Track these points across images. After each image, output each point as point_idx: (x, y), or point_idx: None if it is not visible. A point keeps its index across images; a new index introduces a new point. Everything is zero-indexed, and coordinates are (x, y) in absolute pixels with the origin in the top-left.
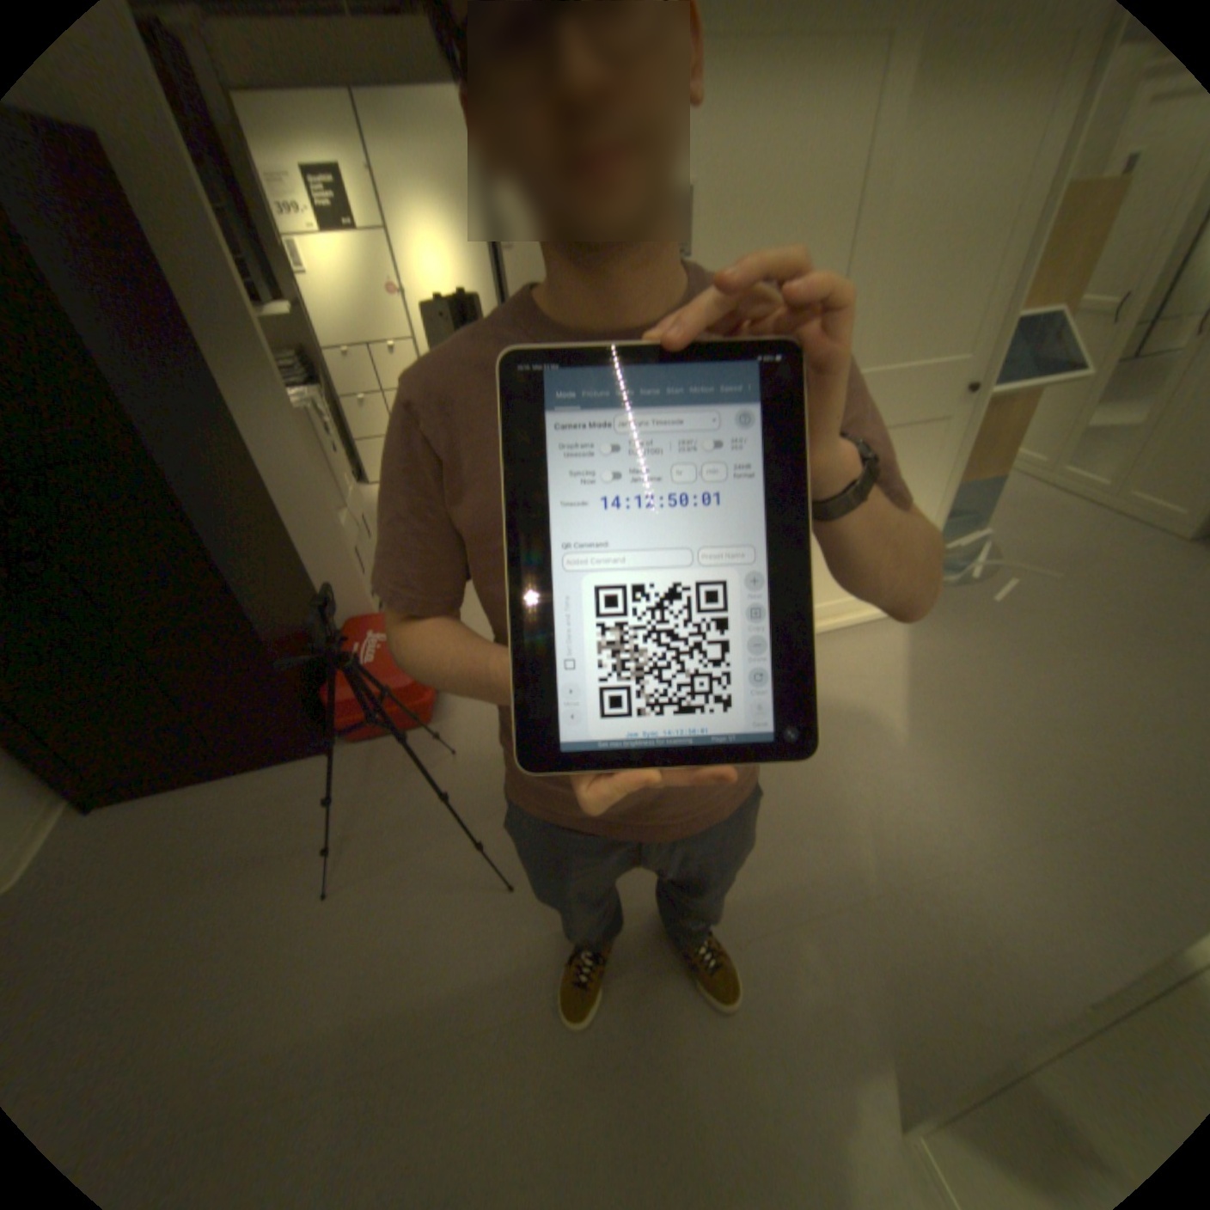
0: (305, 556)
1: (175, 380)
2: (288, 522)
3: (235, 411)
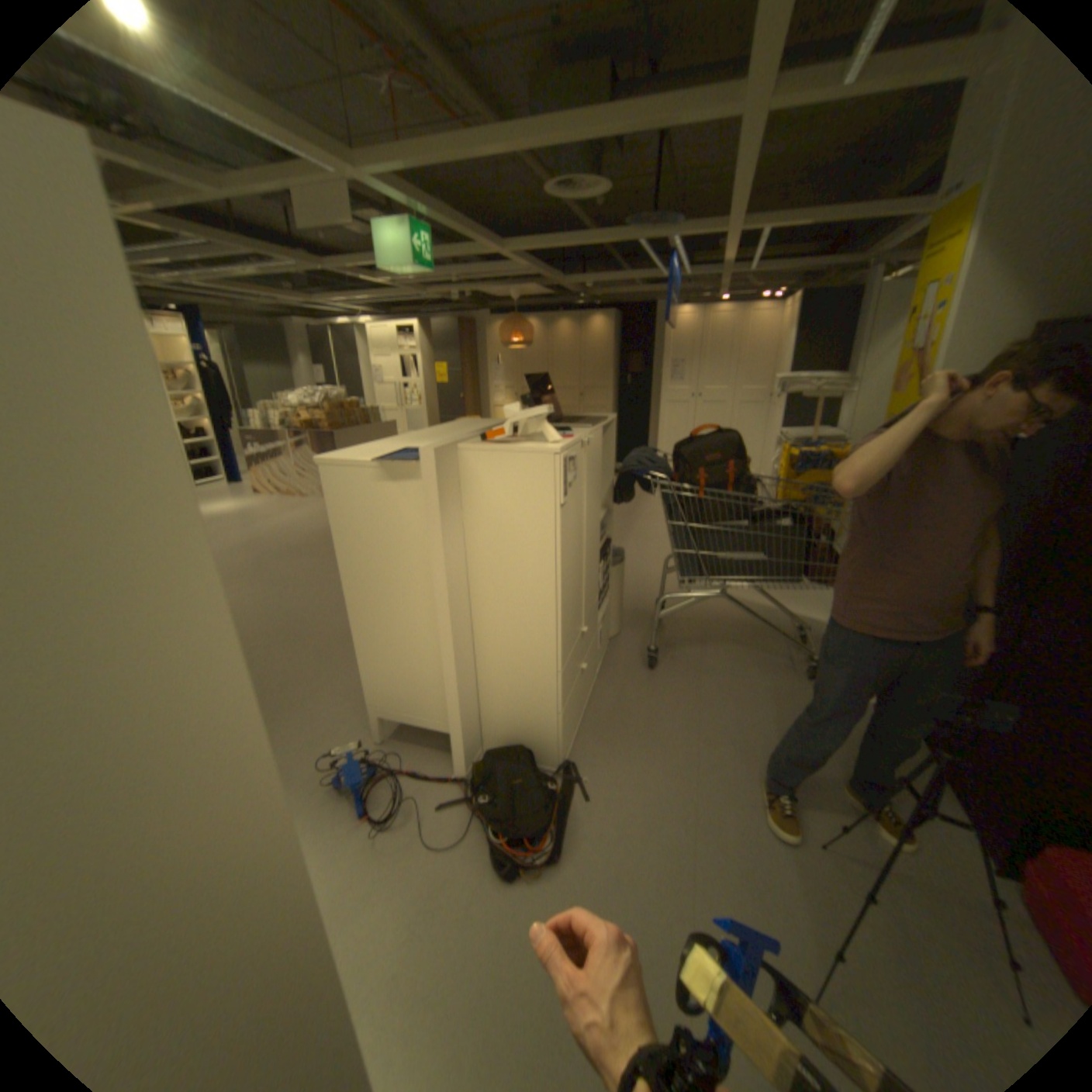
0: None
1: None
2: None
3: None
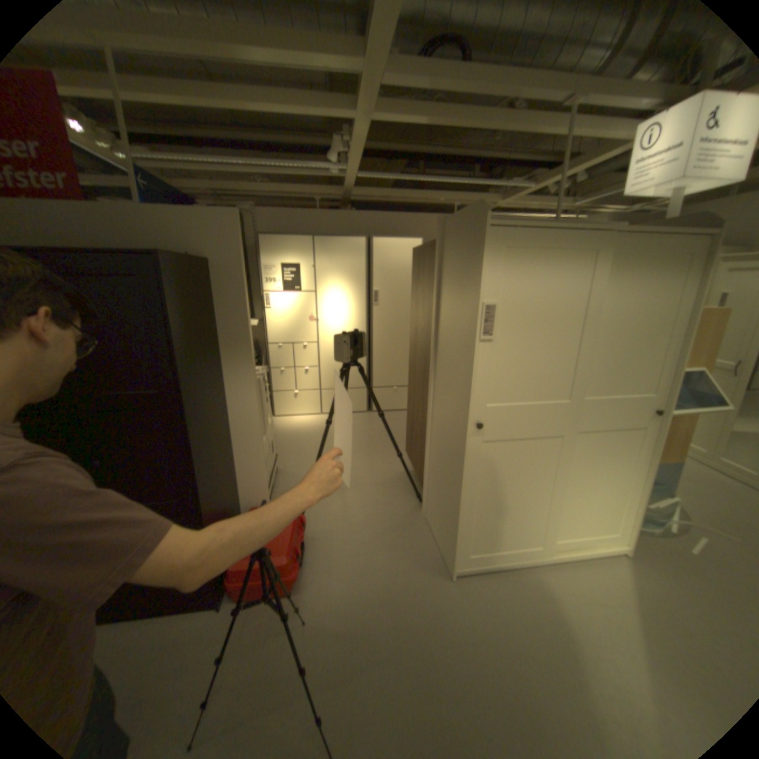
0: (238, 464)
1: (205, 367)
2: (235, 443)
3: (227, 381)
